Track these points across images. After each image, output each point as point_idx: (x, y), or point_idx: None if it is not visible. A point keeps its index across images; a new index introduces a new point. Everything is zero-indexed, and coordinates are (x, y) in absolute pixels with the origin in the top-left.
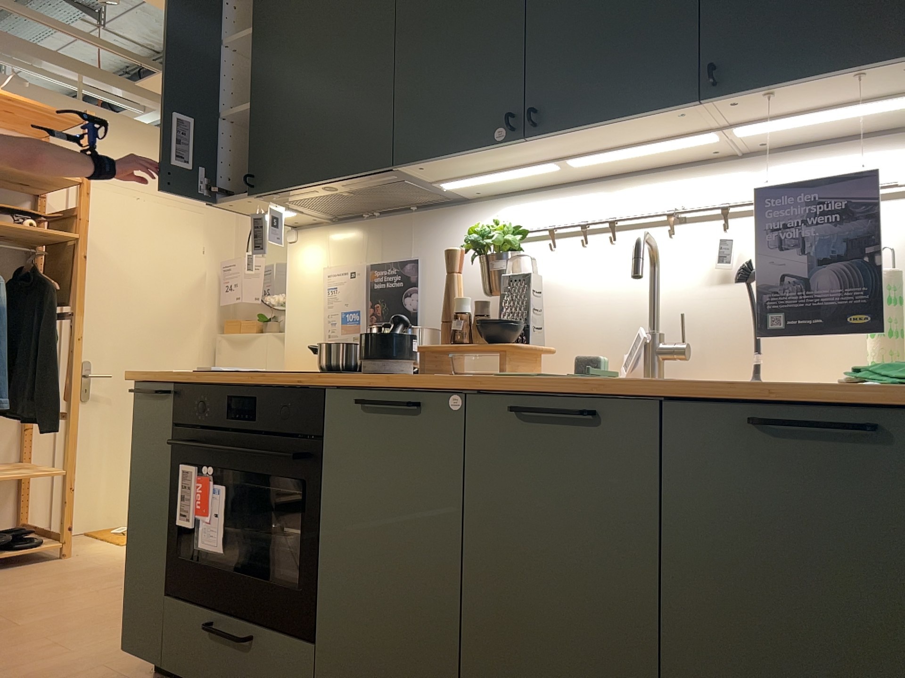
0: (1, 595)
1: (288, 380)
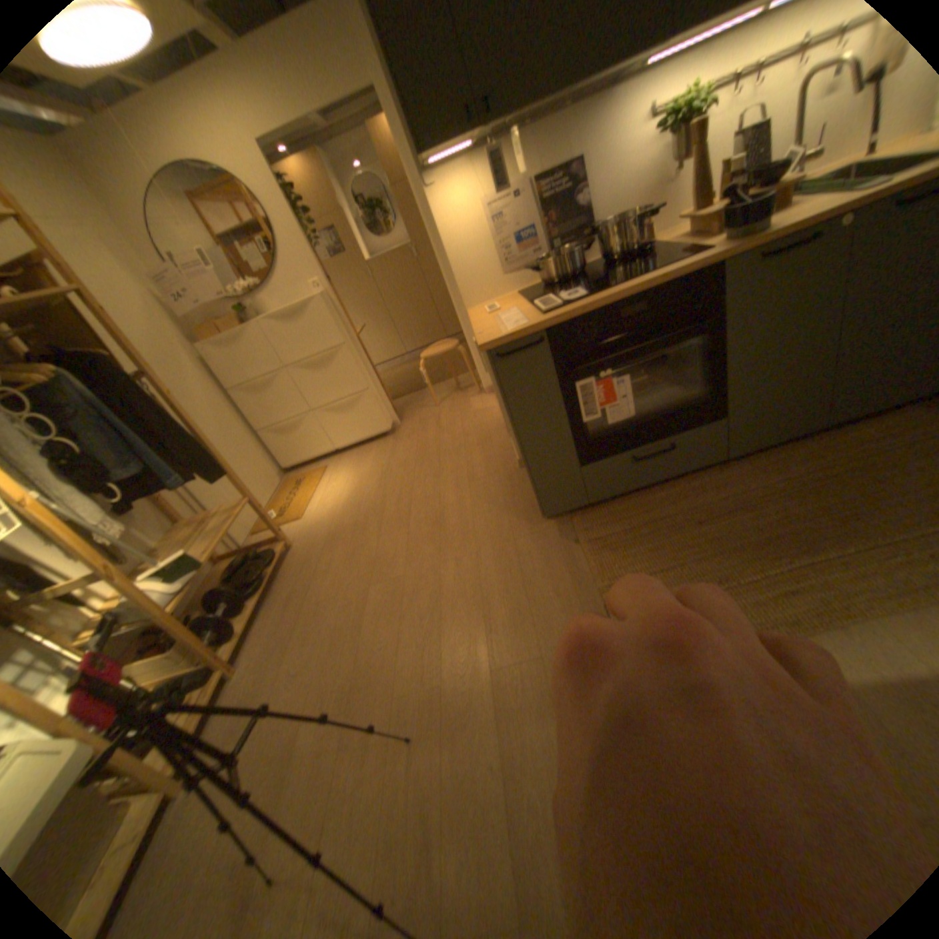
0: (333, 580)
1: (679, 270)
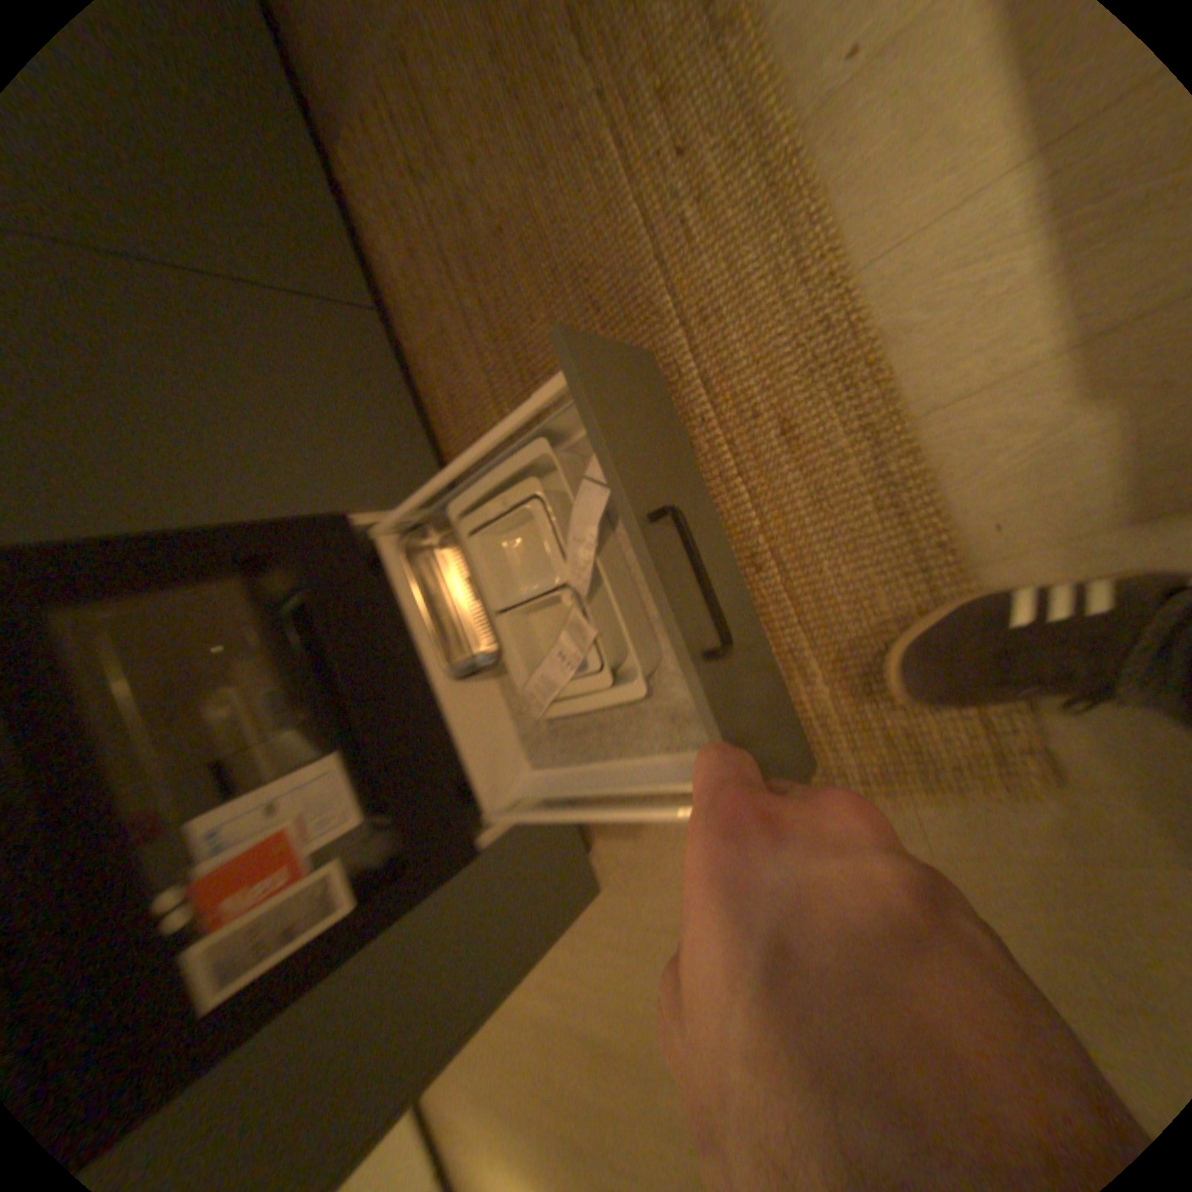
0: None
1: None
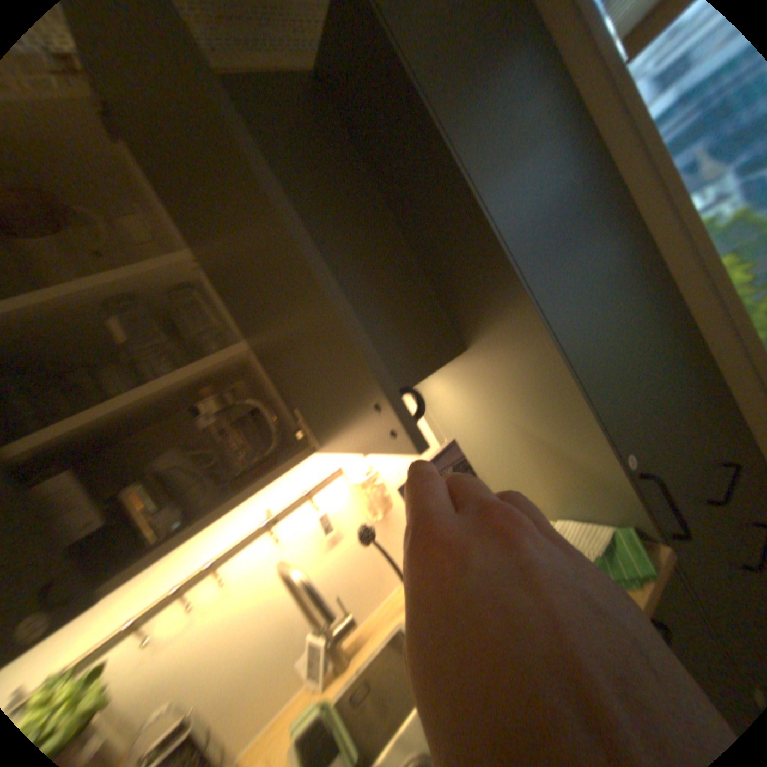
0: None
1: None
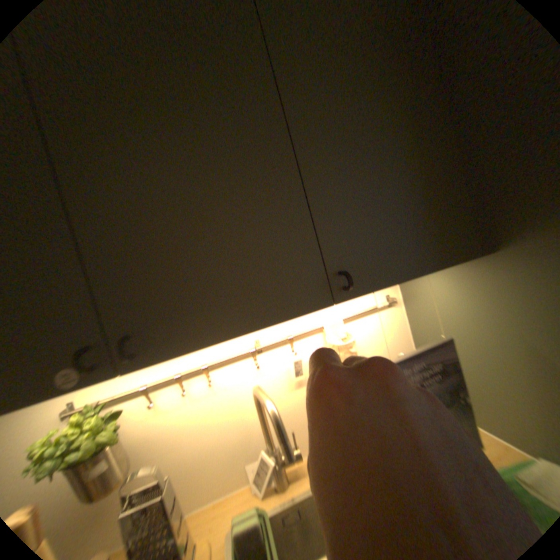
0: None
1: None
